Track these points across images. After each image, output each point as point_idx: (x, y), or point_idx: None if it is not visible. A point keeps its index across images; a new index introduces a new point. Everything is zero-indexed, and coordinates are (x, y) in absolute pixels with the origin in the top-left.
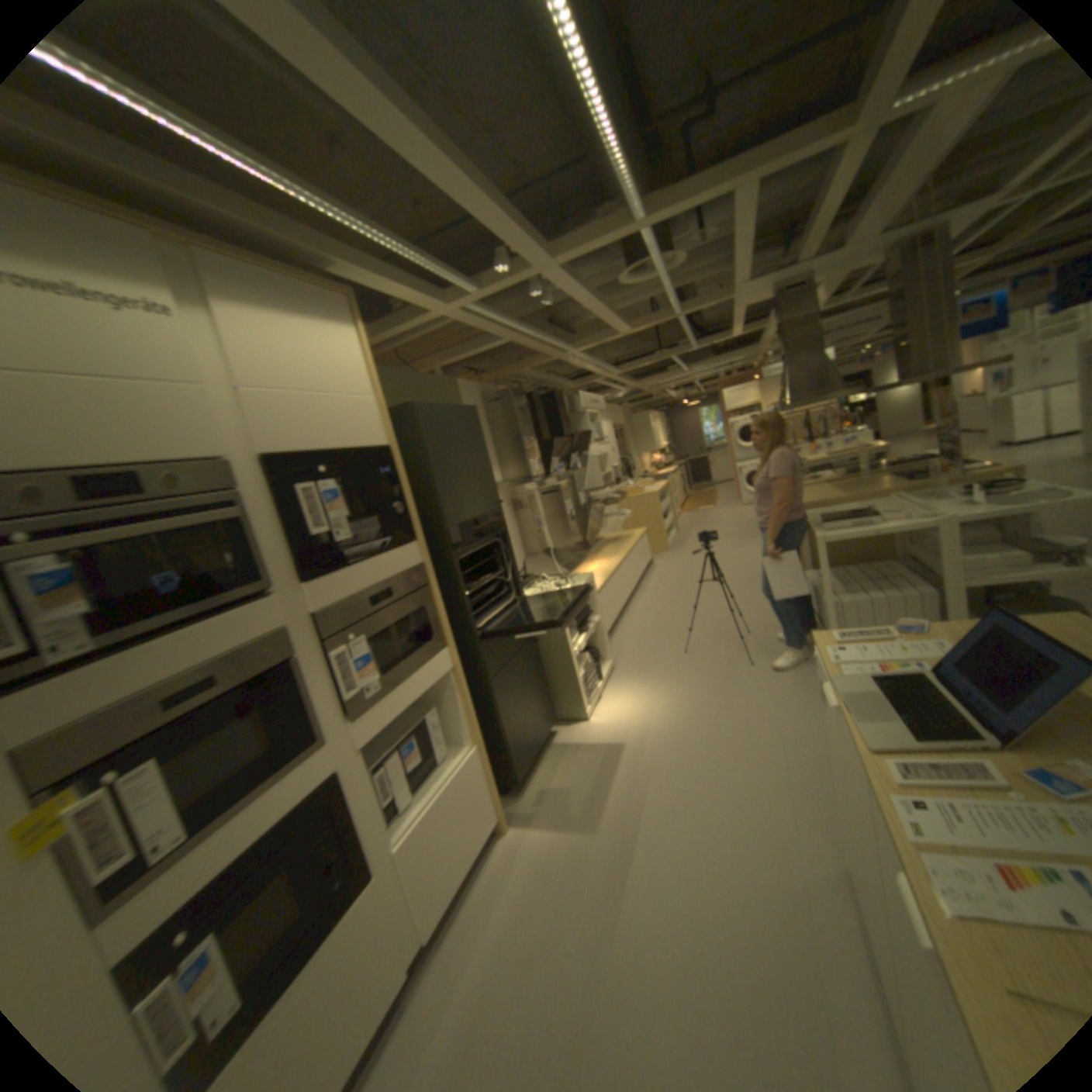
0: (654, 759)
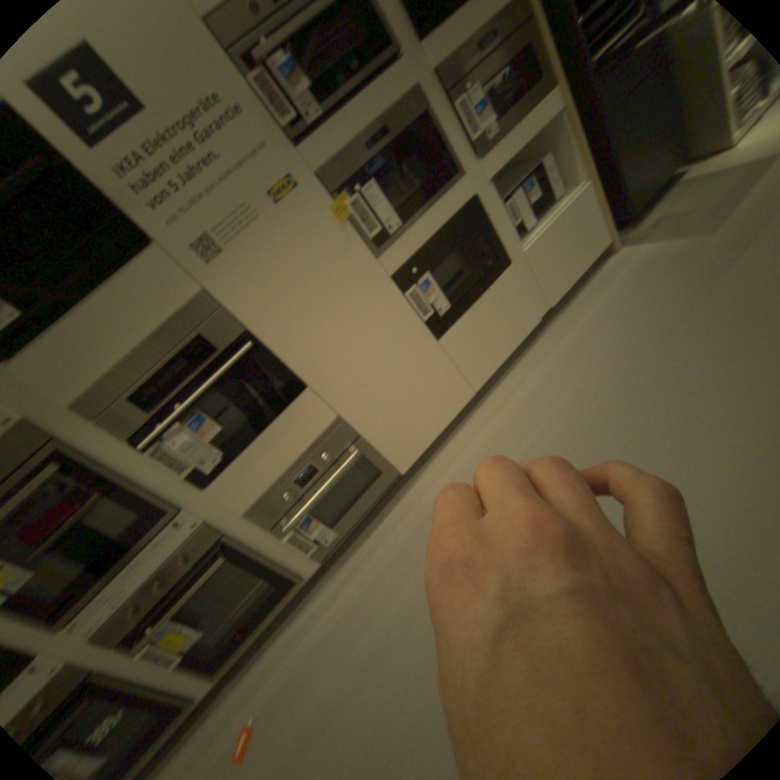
0: None
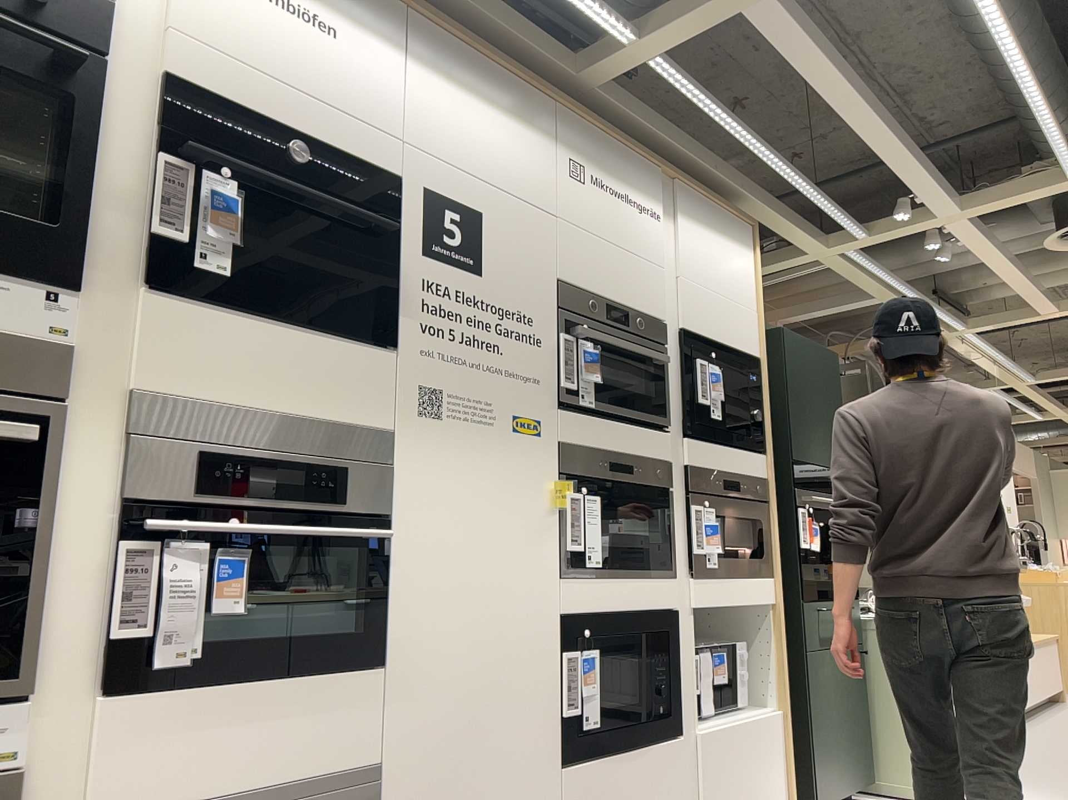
0: None
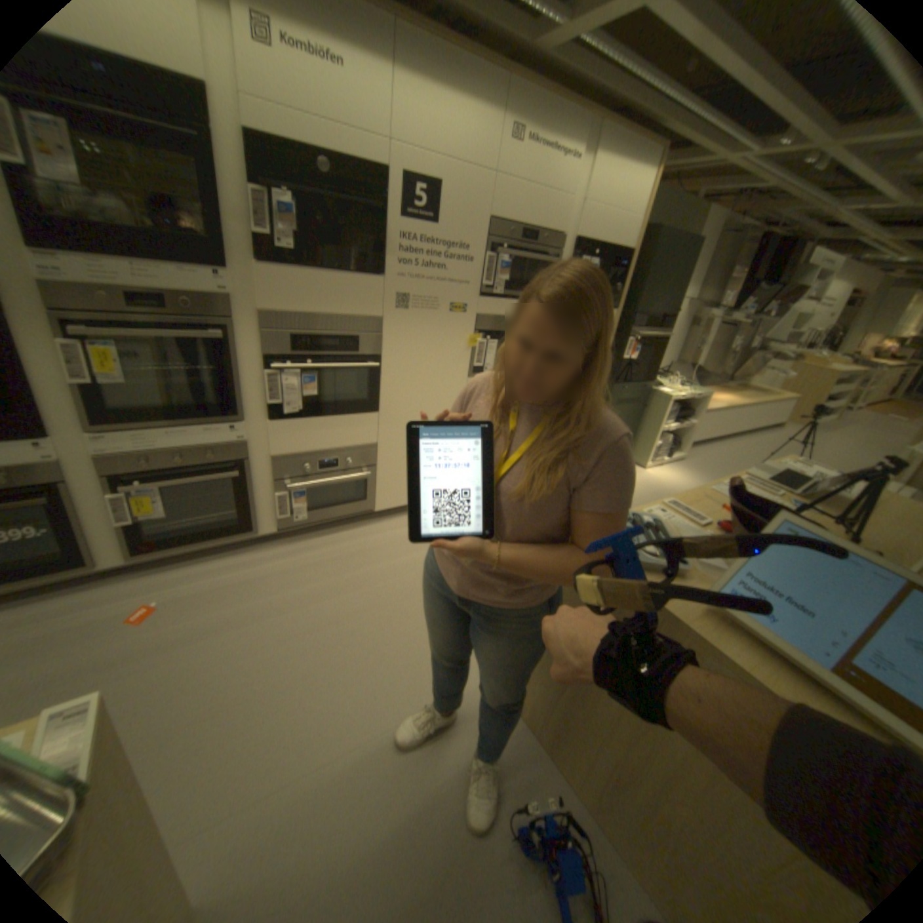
0: None
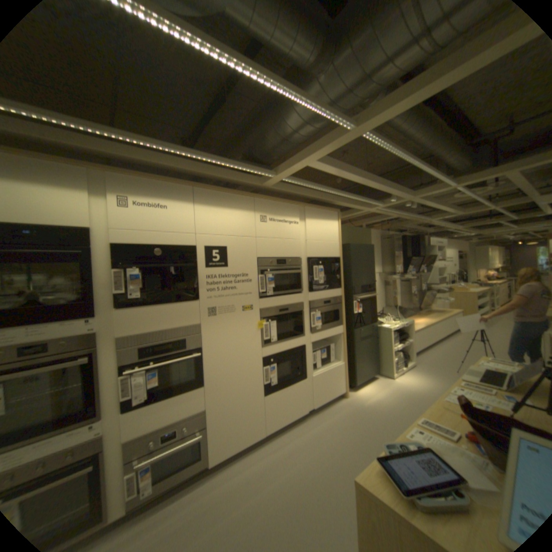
0: (418, 401)
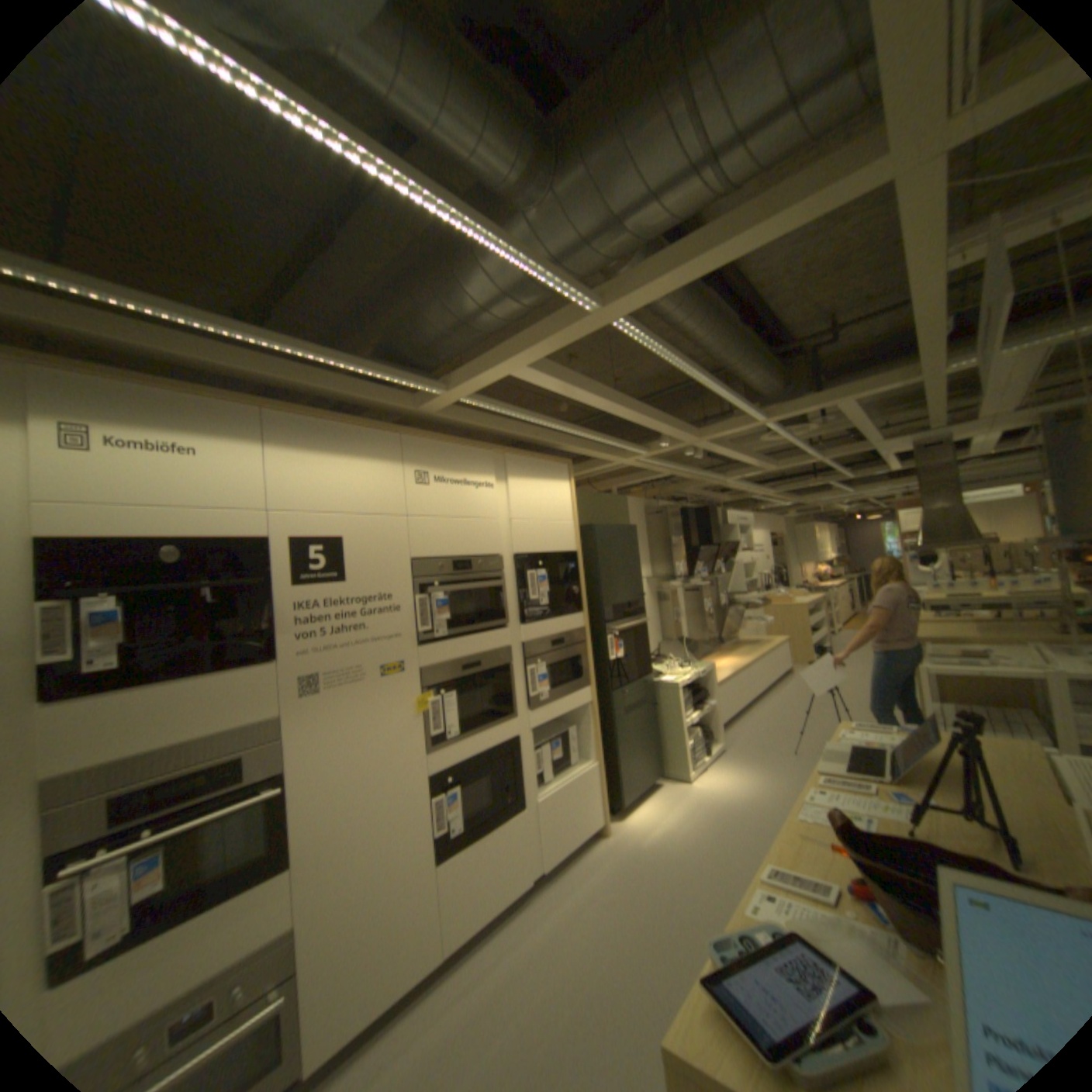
0: (738, 822)
